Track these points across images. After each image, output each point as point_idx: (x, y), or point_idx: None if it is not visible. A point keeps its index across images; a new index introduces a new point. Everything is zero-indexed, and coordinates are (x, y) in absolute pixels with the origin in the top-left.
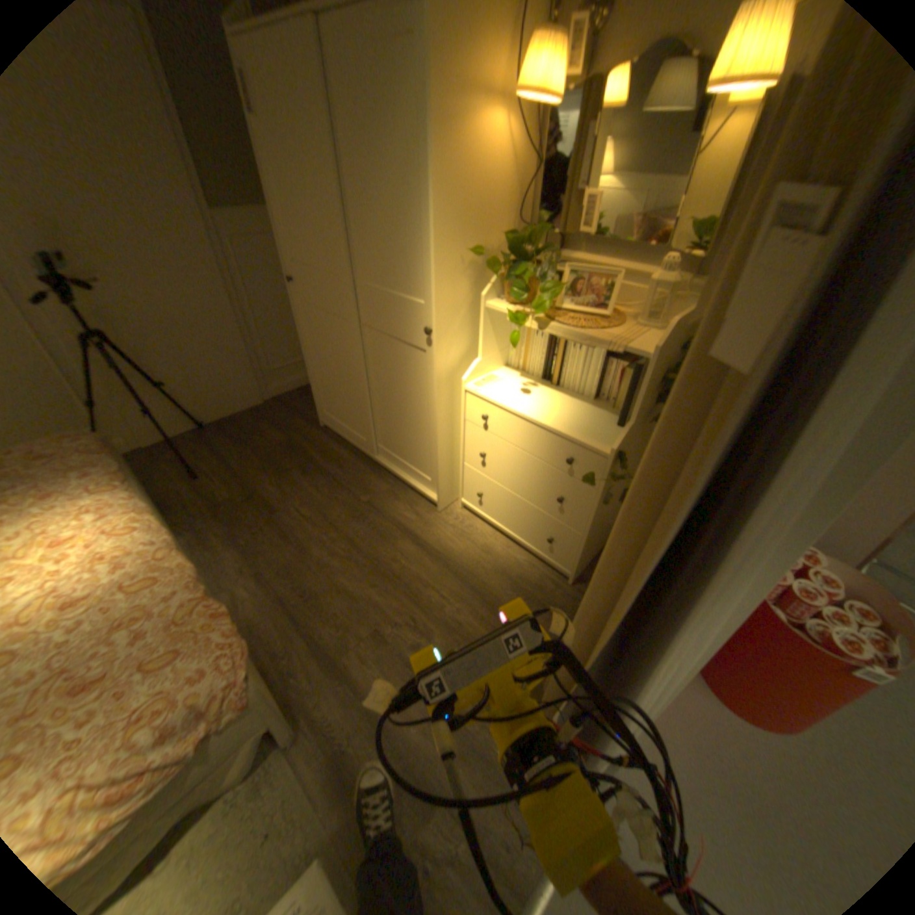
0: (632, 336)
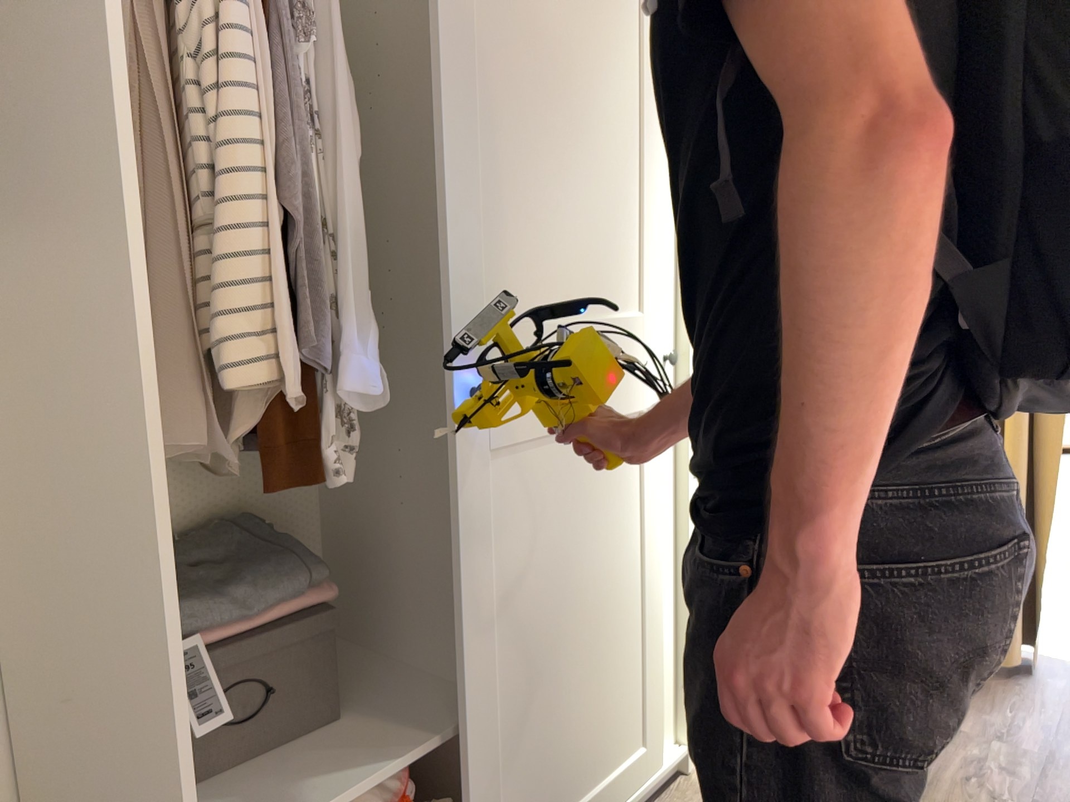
0: None
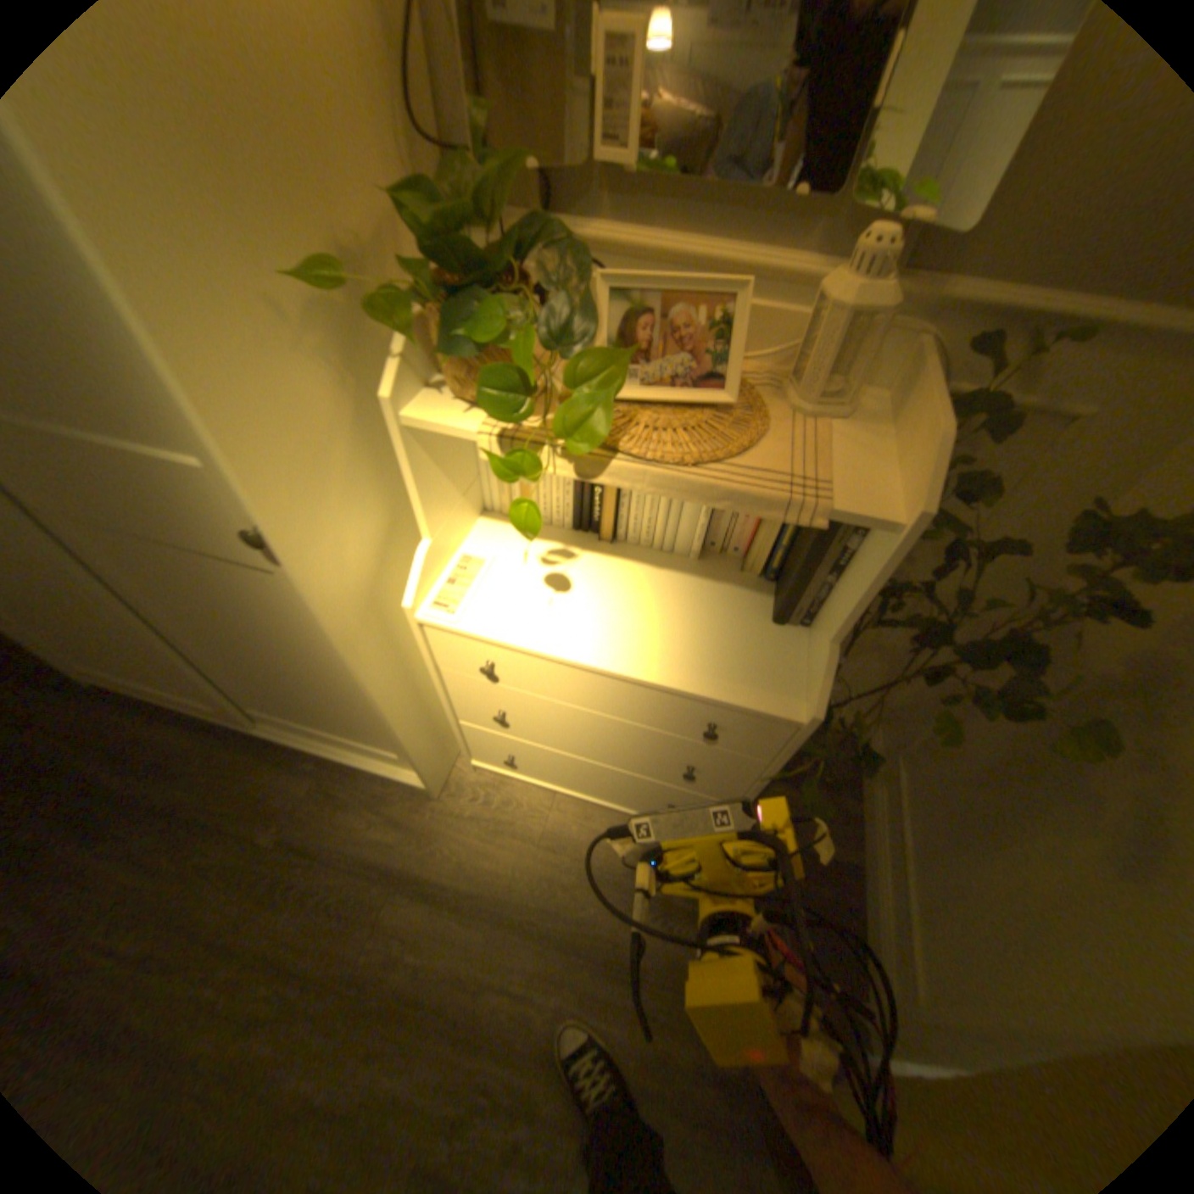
0: (821, 465)
